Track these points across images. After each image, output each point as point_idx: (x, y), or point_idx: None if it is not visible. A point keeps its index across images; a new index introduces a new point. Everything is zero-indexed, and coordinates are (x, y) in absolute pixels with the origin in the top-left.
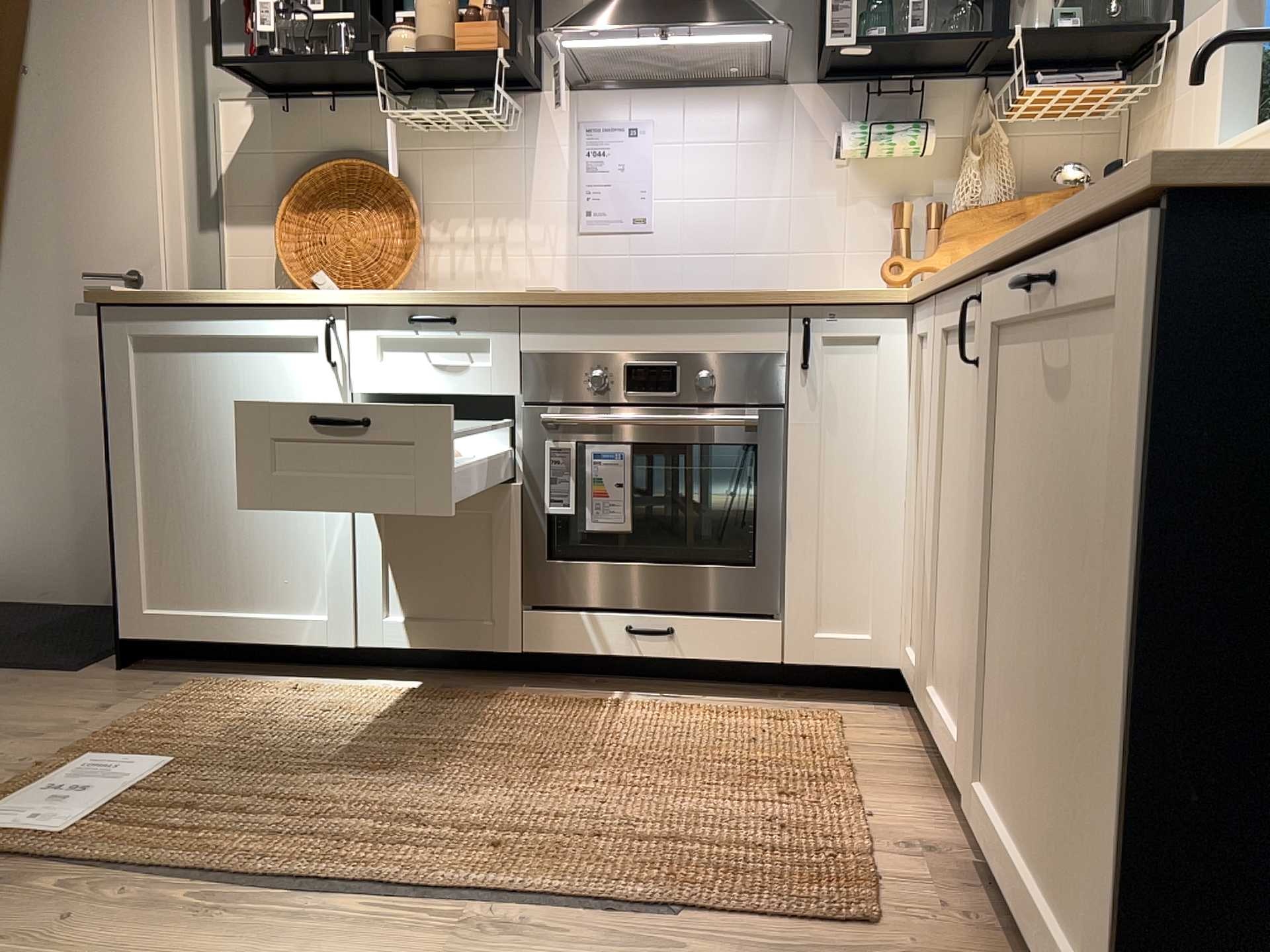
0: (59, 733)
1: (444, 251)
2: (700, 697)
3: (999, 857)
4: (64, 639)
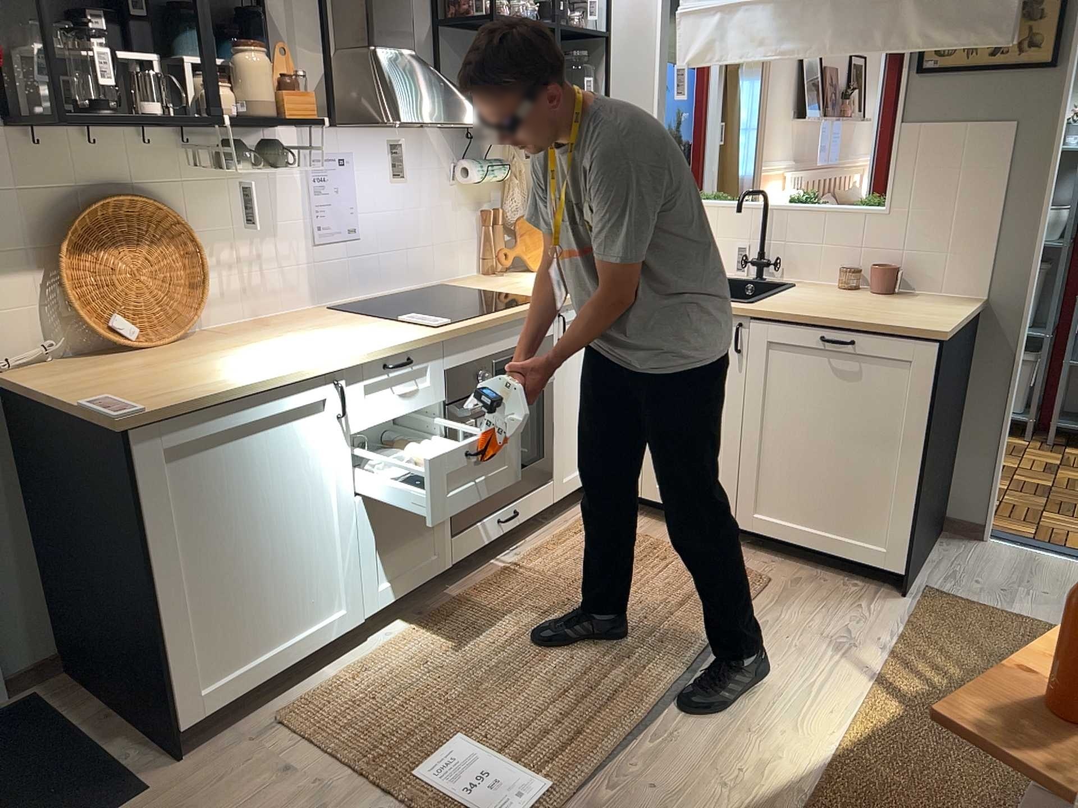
0: (318, 797)
1: (214, 274)
2: (520, 541)
3: (777, 535)
4: (4, 798)
